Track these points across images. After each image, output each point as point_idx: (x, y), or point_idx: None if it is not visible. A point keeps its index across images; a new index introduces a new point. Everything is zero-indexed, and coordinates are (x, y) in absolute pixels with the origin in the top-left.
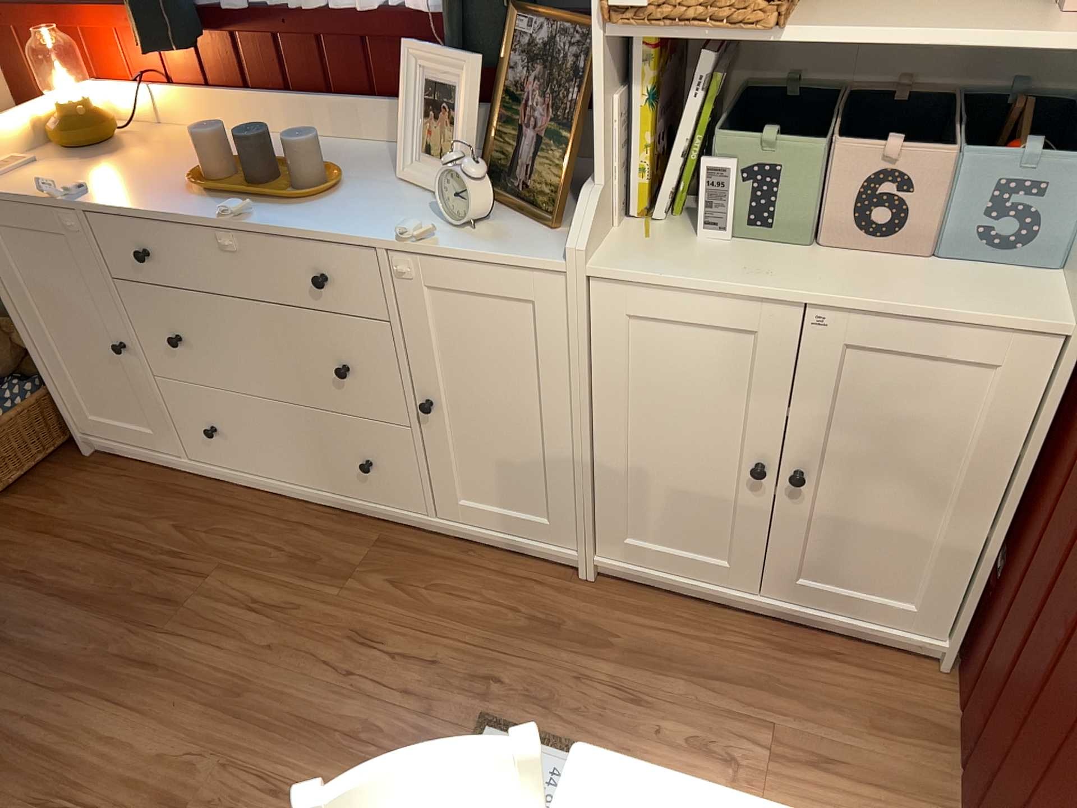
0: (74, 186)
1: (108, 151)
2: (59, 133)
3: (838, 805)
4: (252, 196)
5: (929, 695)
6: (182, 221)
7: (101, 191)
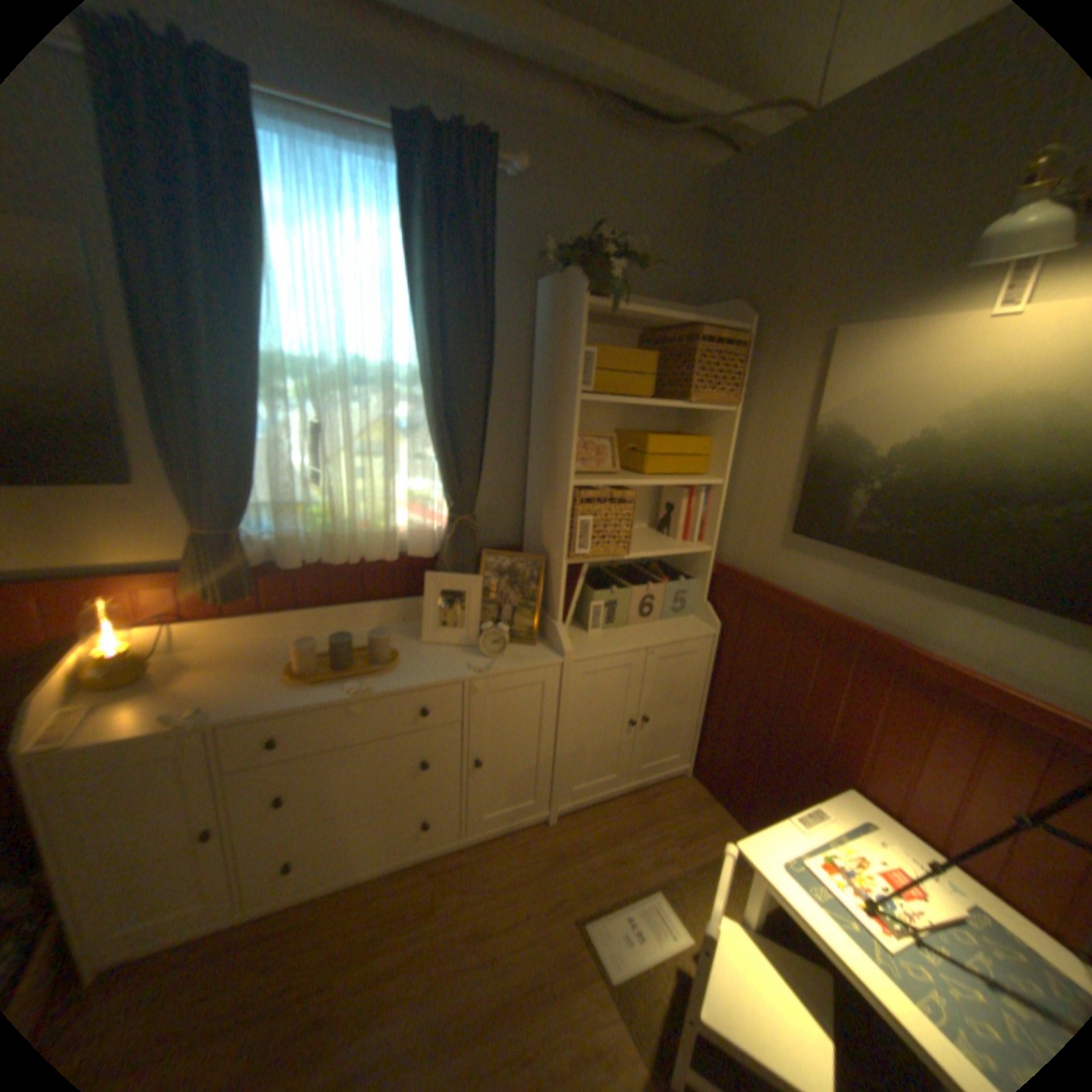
0: (187, 716)
1: (154, 684)
2: (102, 682)
3: (711, 852)
4: (347, 679)
5: (693, 792)
6: (313, 710)
7: (213, 712)
